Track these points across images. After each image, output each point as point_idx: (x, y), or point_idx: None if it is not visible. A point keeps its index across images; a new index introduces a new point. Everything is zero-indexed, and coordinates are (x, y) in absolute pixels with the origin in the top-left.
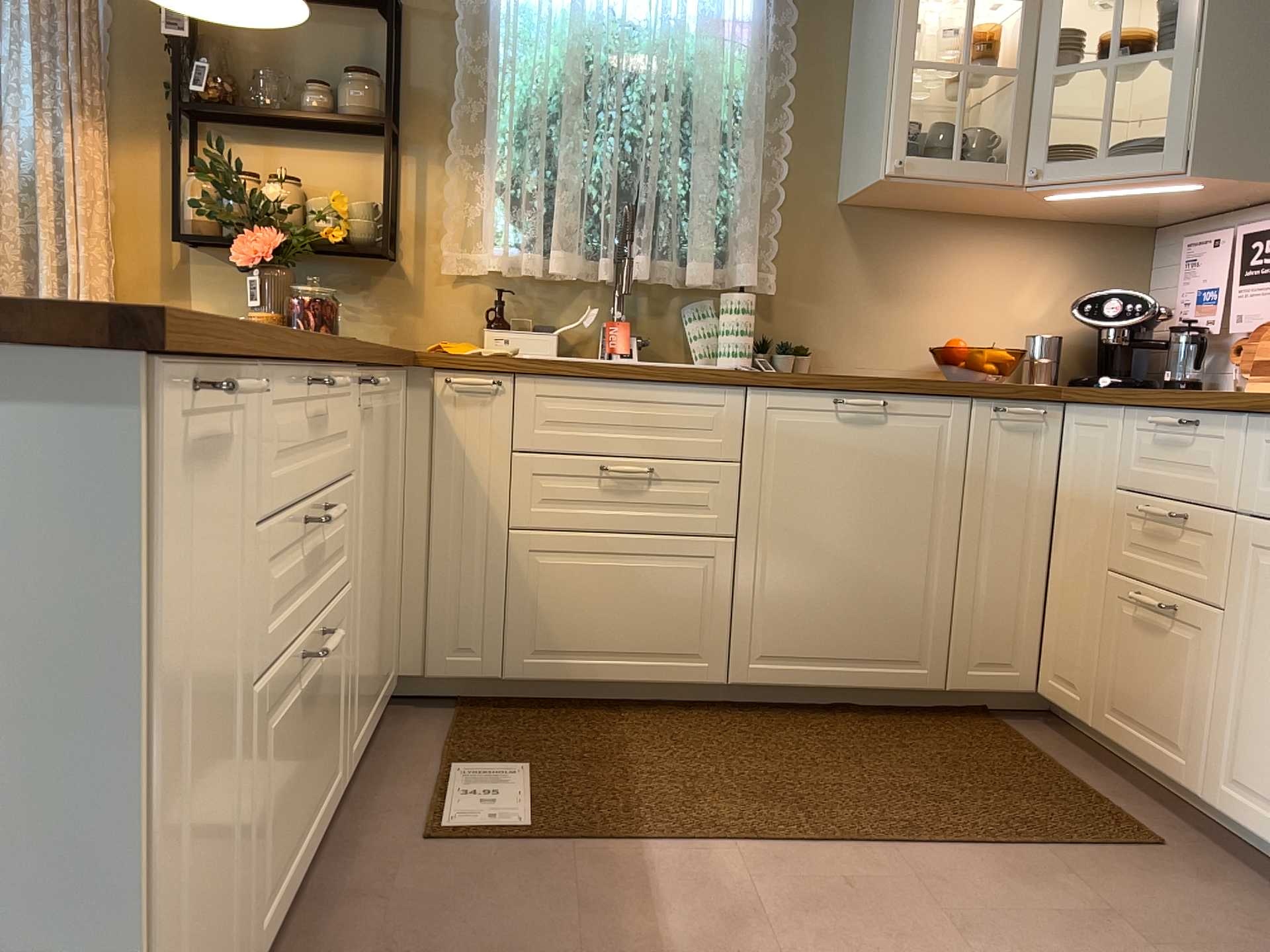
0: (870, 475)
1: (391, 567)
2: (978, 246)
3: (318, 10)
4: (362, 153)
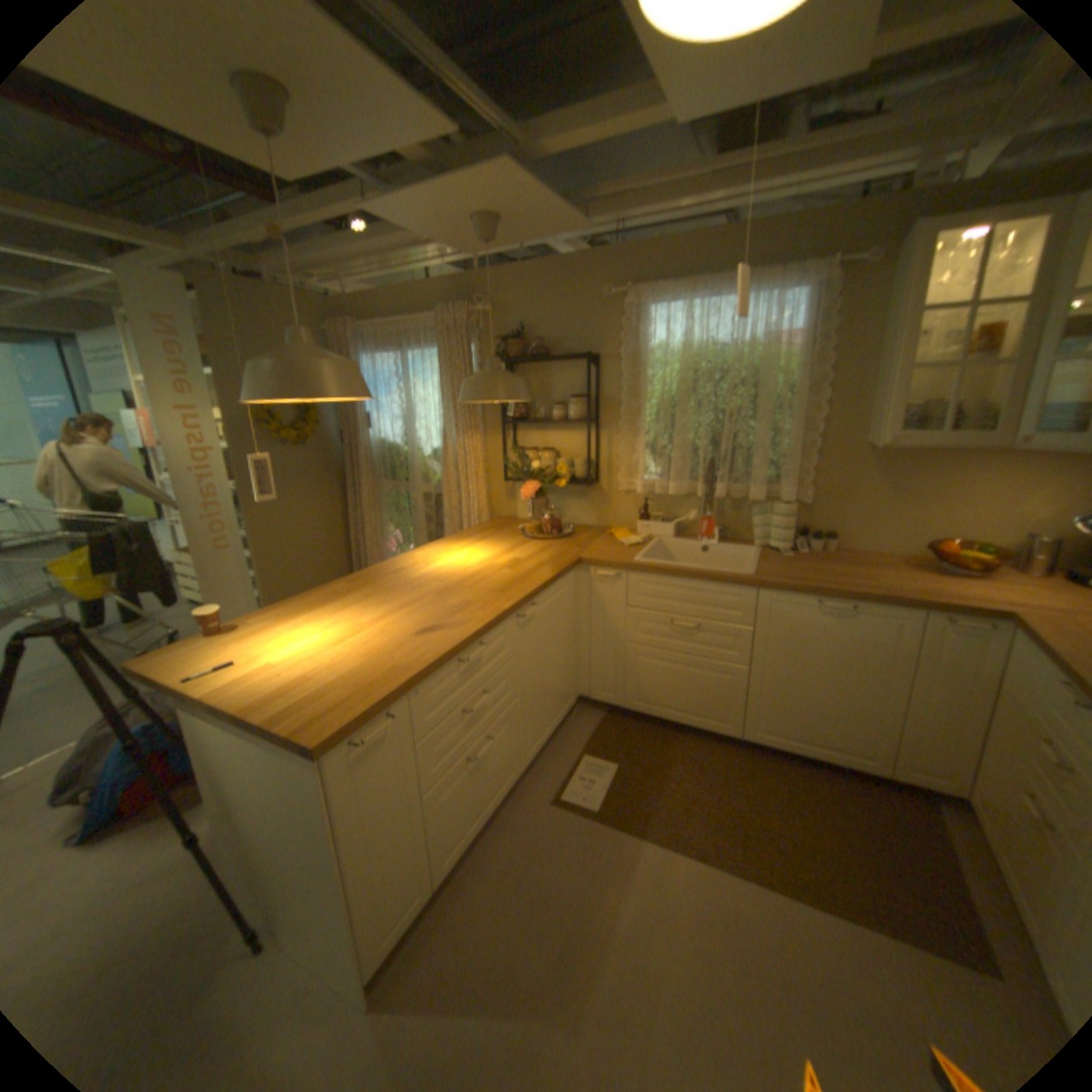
0: (840, 648)
1: (564, 660)
2: (988, 466)
3: (558, 363)
4: (580, 432)
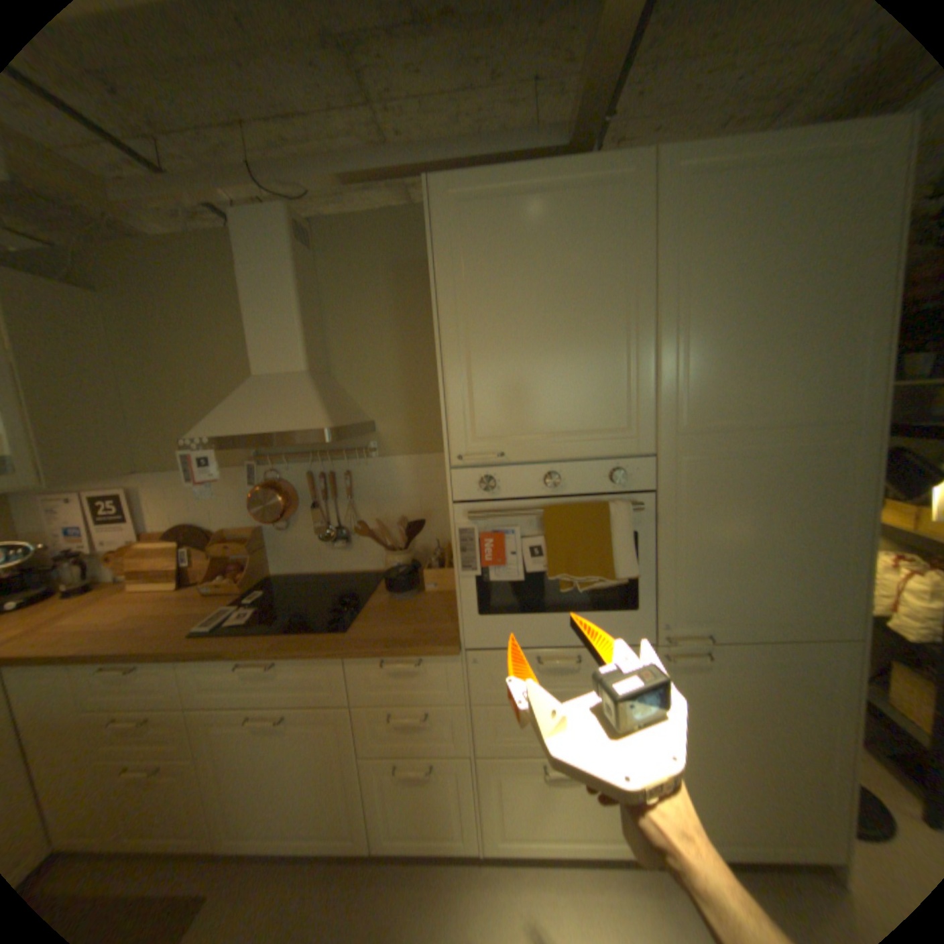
0: None
1: None
2: None
3: None
4: None
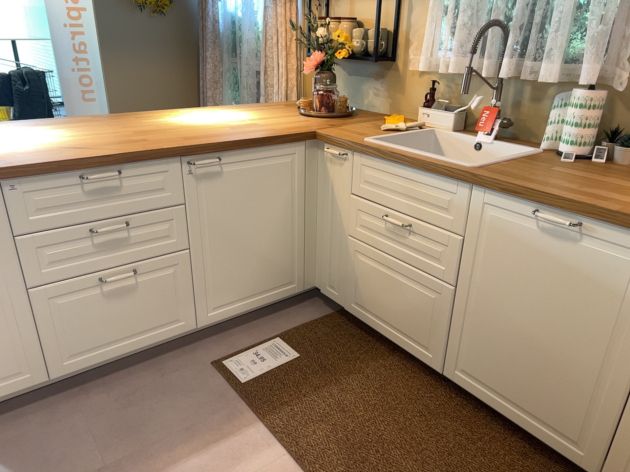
0: (556, 281)
1: (284, 239)
2: None
3: None
4: None
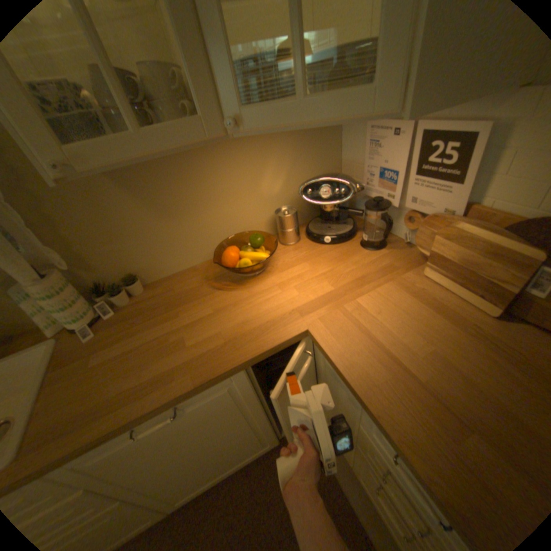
0: (190, 433)
1: None
2: (222, 155)
3: None
4: None
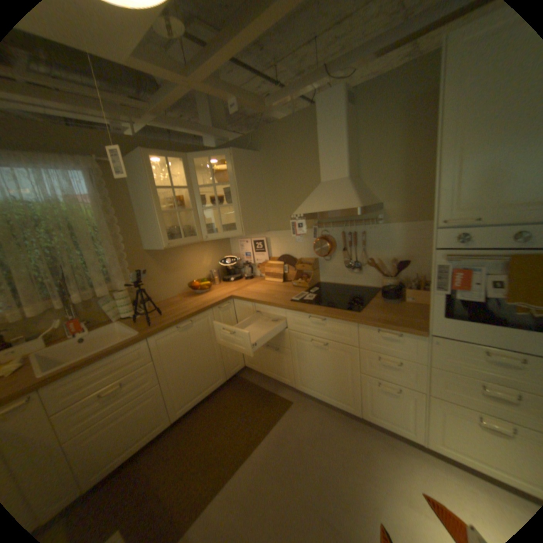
0: (191, 342)
1: None
2: (188, 251)
3: None
4: None
